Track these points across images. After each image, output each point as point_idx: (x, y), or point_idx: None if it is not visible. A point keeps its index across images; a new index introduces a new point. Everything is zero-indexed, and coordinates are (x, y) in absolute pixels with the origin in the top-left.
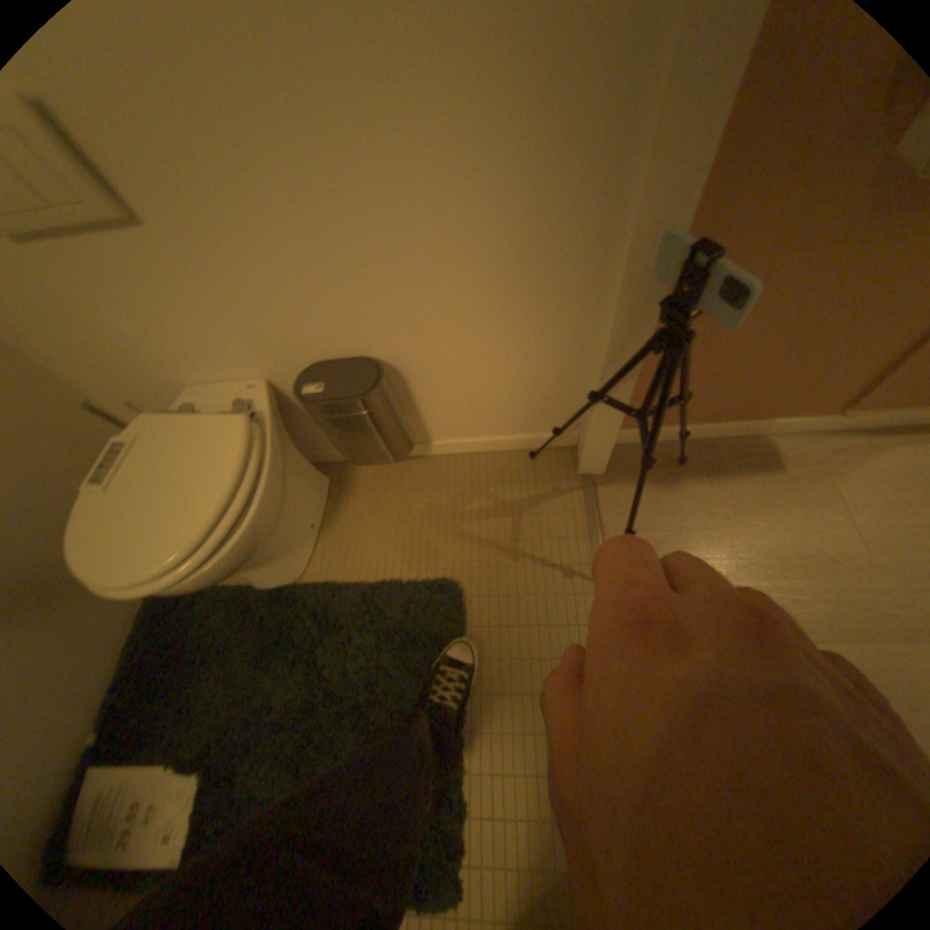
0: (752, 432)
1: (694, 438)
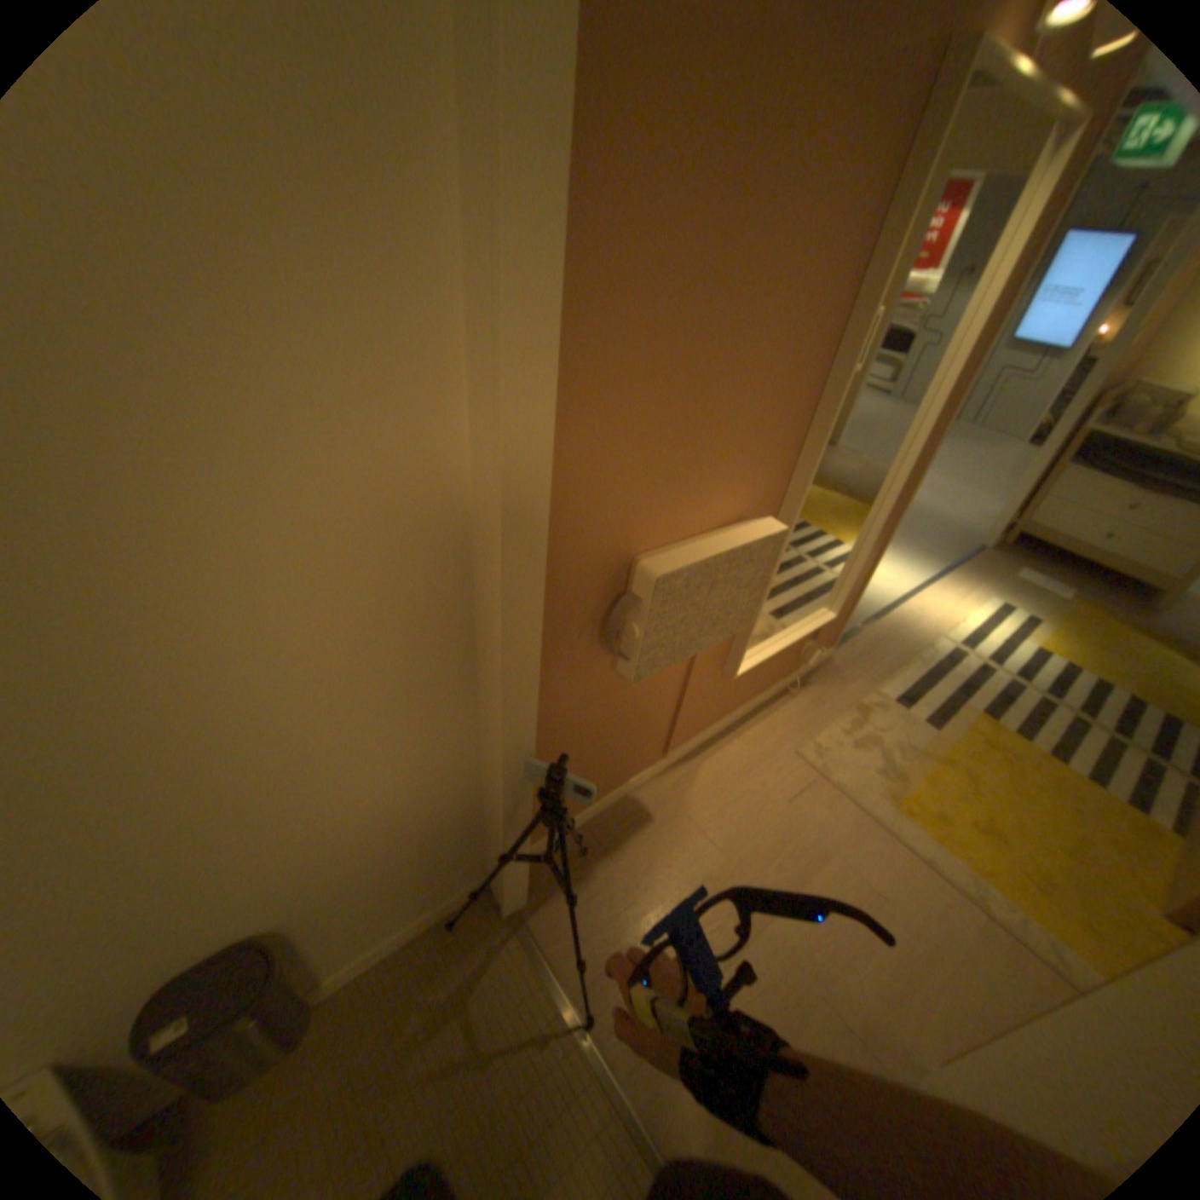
0: (617, 804)
1: (580, 831)
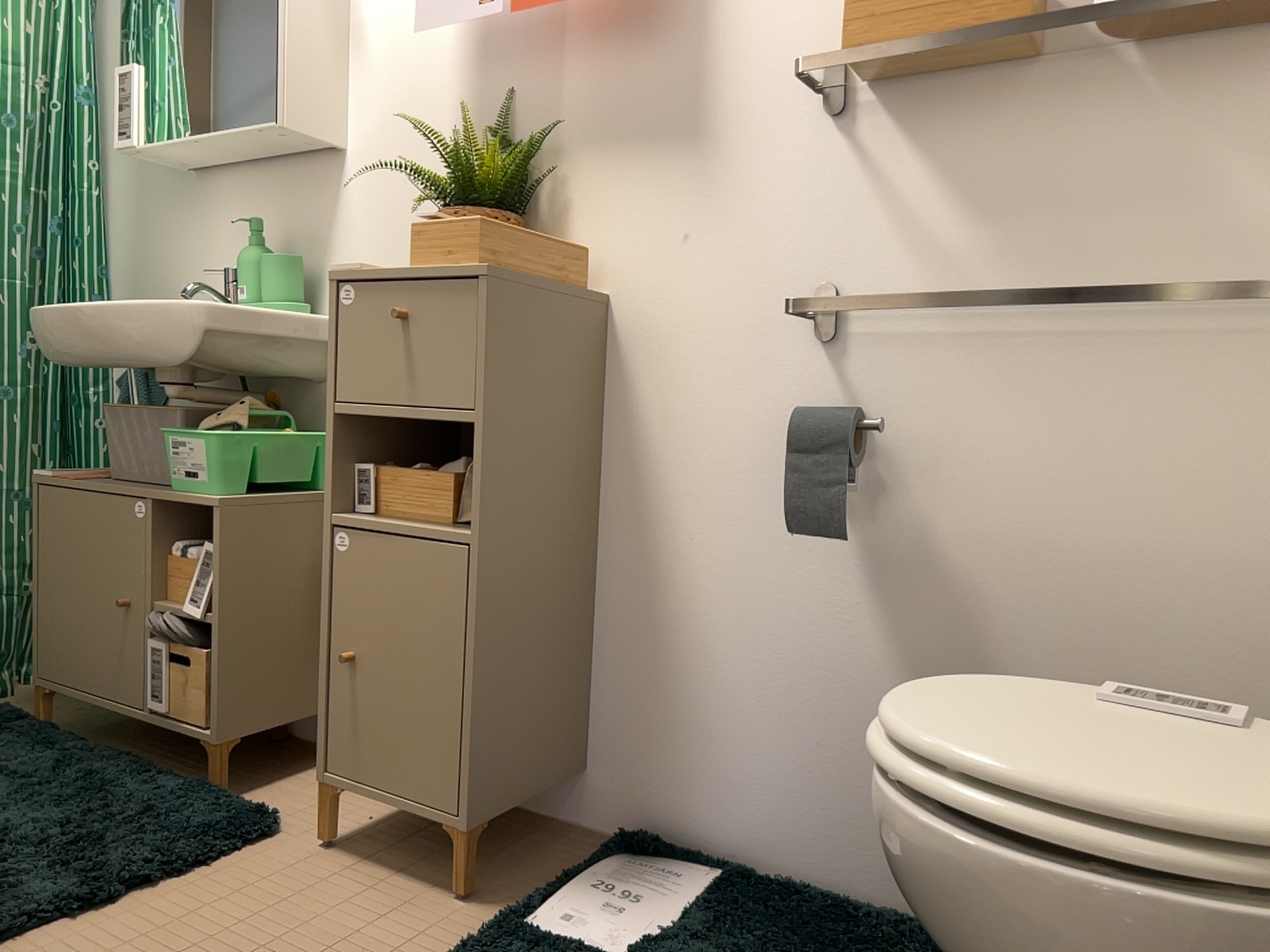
0: None
1: None
